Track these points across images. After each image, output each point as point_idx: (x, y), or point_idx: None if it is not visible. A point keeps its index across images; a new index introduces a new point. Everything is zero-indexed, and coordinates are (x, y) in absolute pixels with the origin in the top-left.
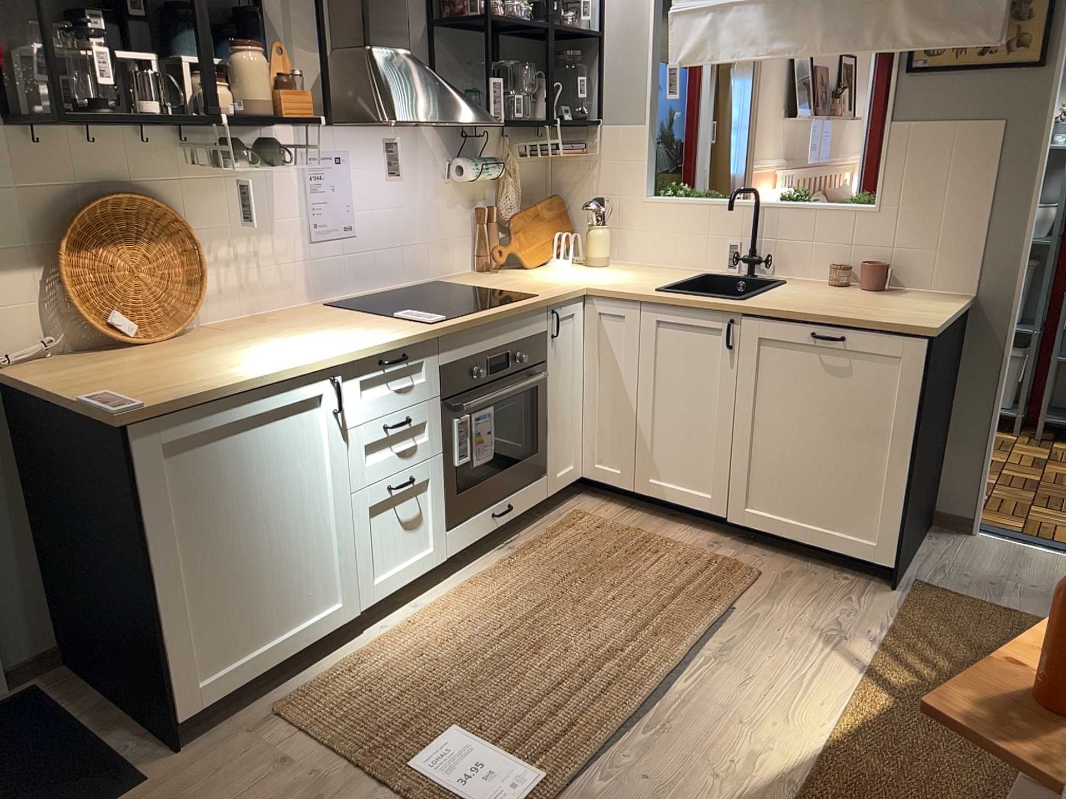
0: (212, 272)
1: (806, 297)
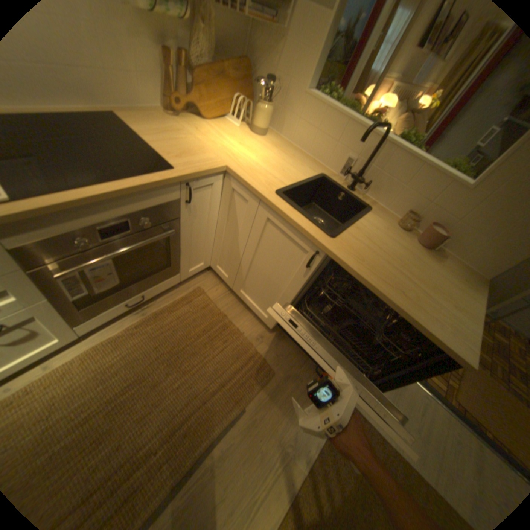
0: None
1: (379, 245)
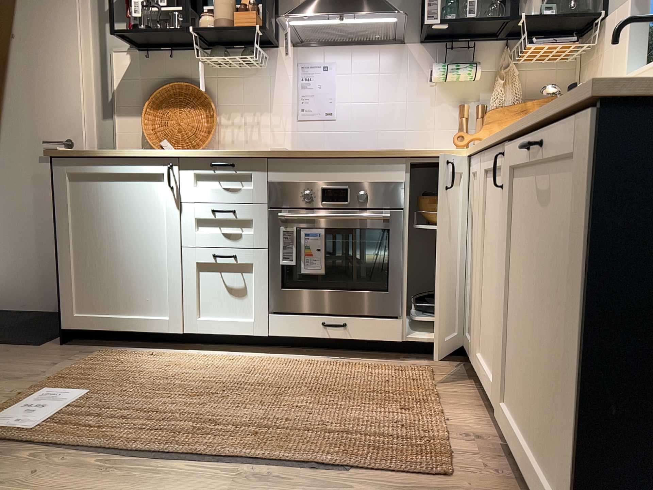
0: (228, 129)
1: None
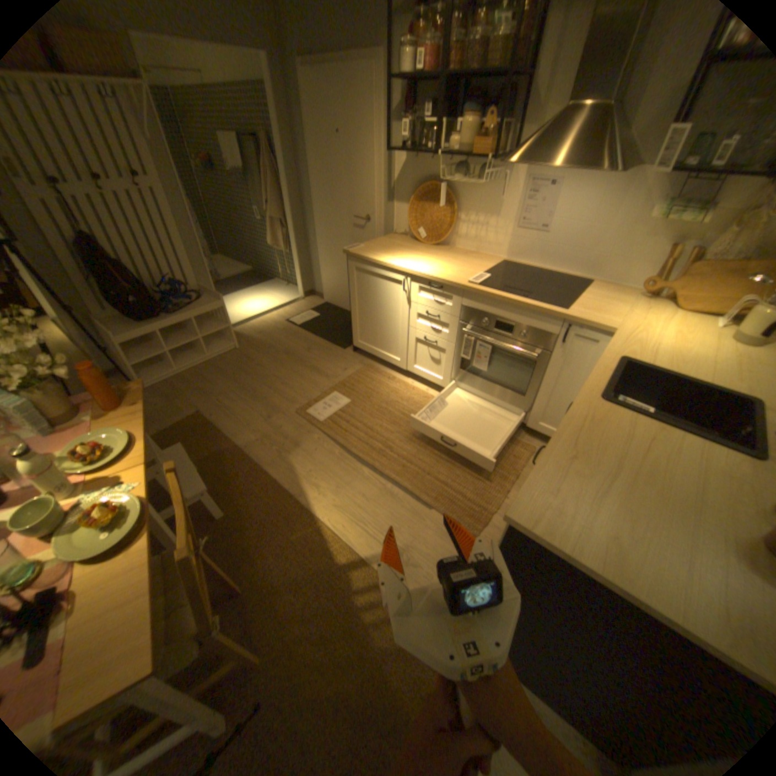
0: (465, 225)
1: (657, 453)
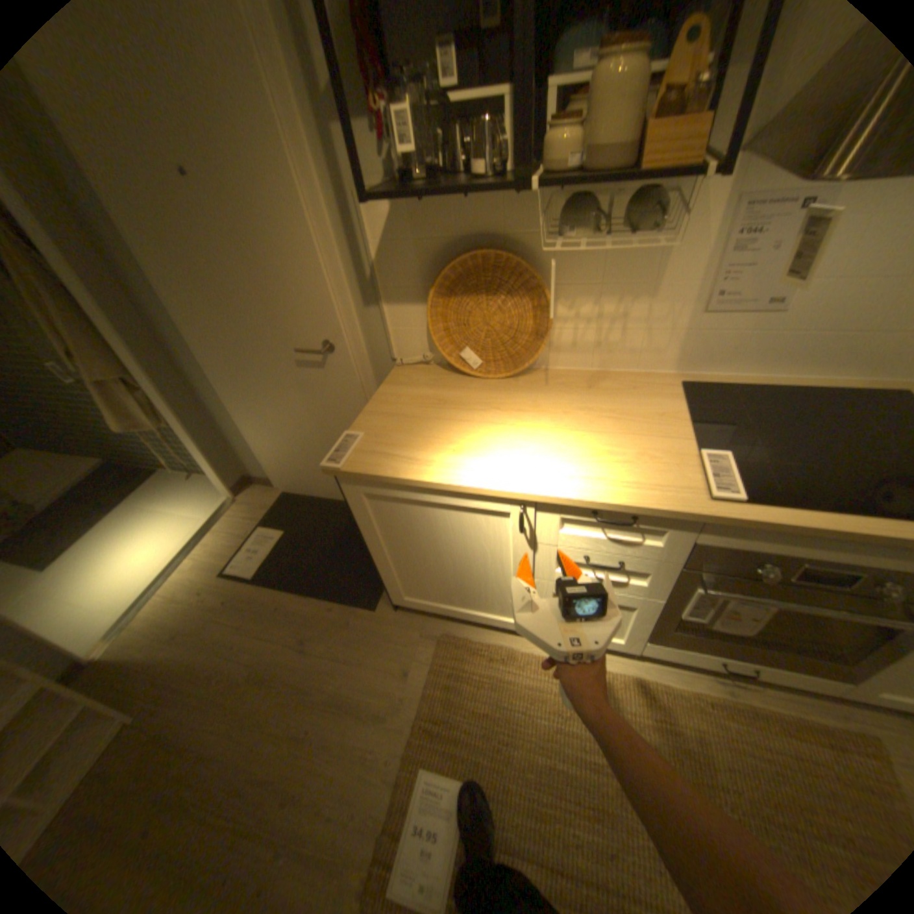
0: (569, 324)
1: None
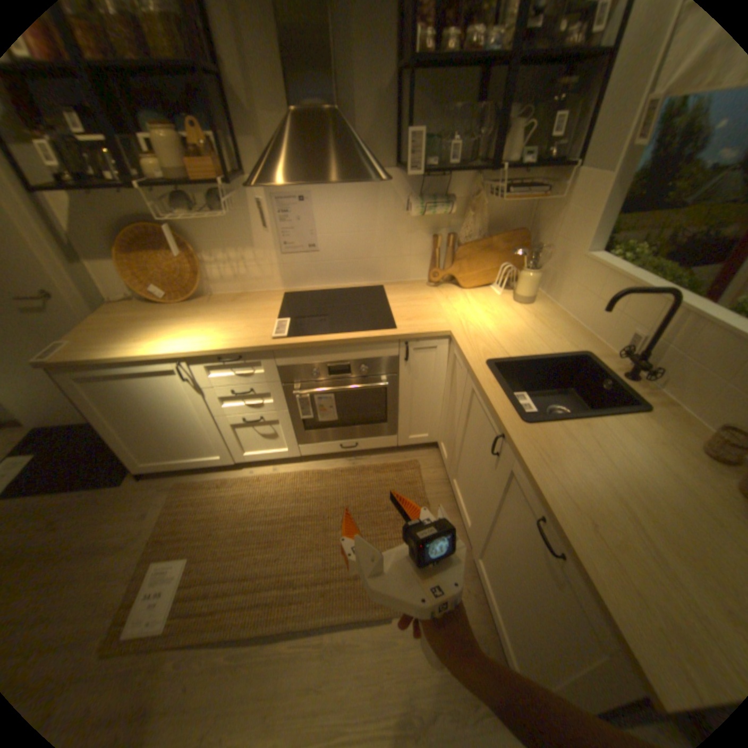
0: (215, 265)
1: (614, 457)
